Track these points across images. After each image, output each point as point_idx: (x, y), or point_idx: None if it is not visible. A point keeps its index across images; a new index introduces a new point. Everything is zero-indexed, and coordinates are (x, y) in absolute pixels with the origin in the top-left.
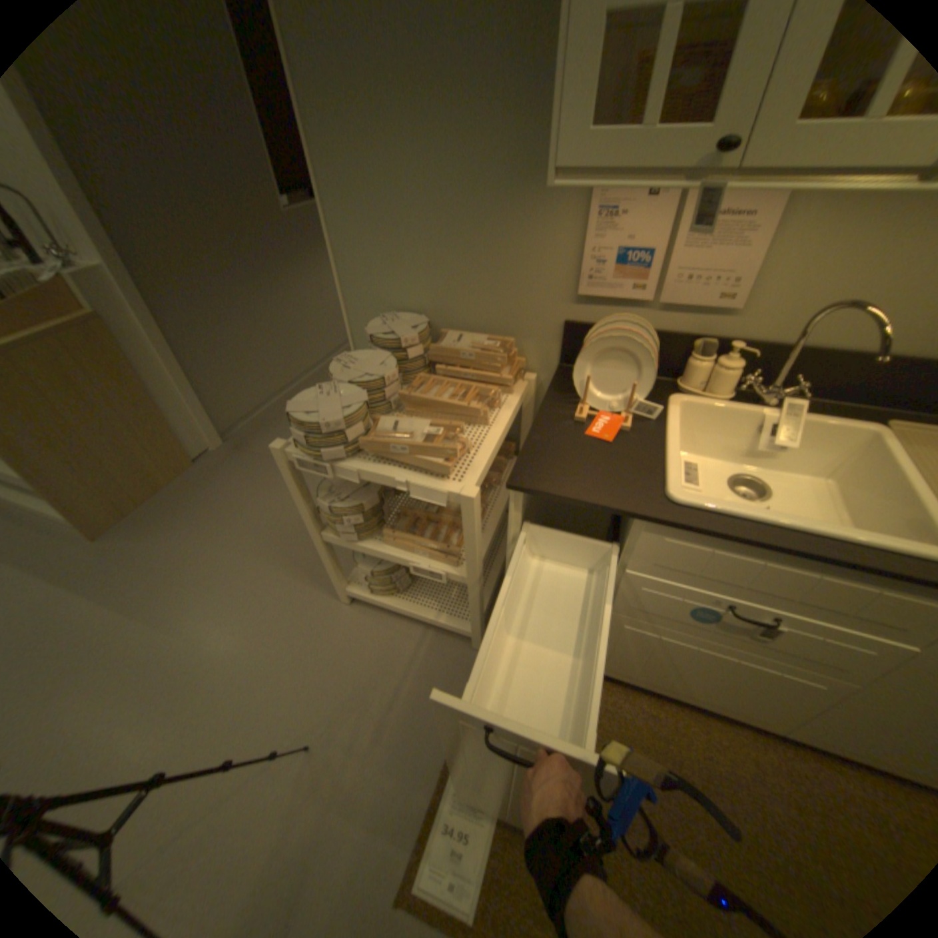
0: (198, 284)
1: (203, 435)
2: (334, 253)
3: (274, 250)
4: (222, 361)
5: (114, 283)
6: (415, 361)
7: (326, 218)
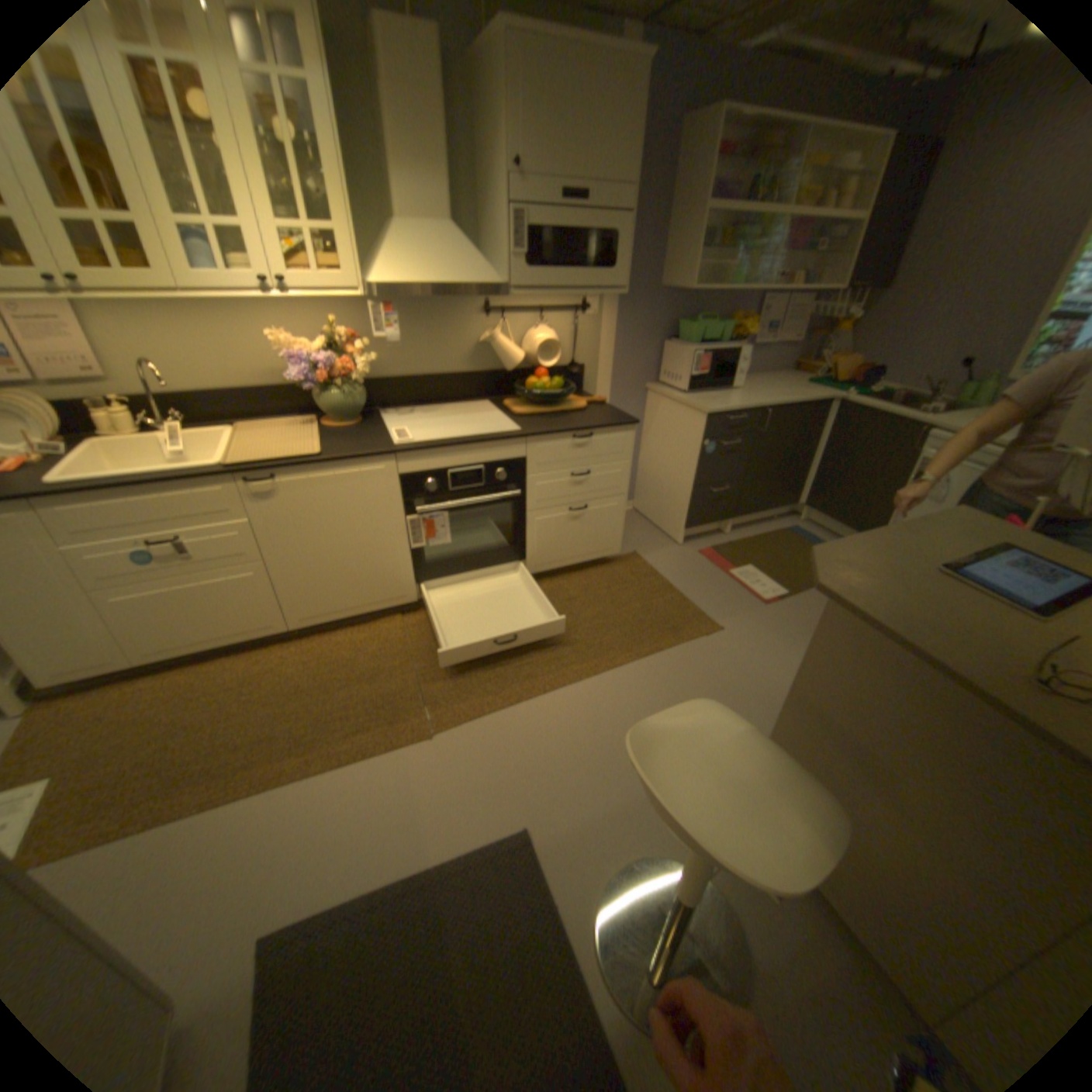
0: None
1: None
2: None
3: None
4: None
5: None
6: None
7: None
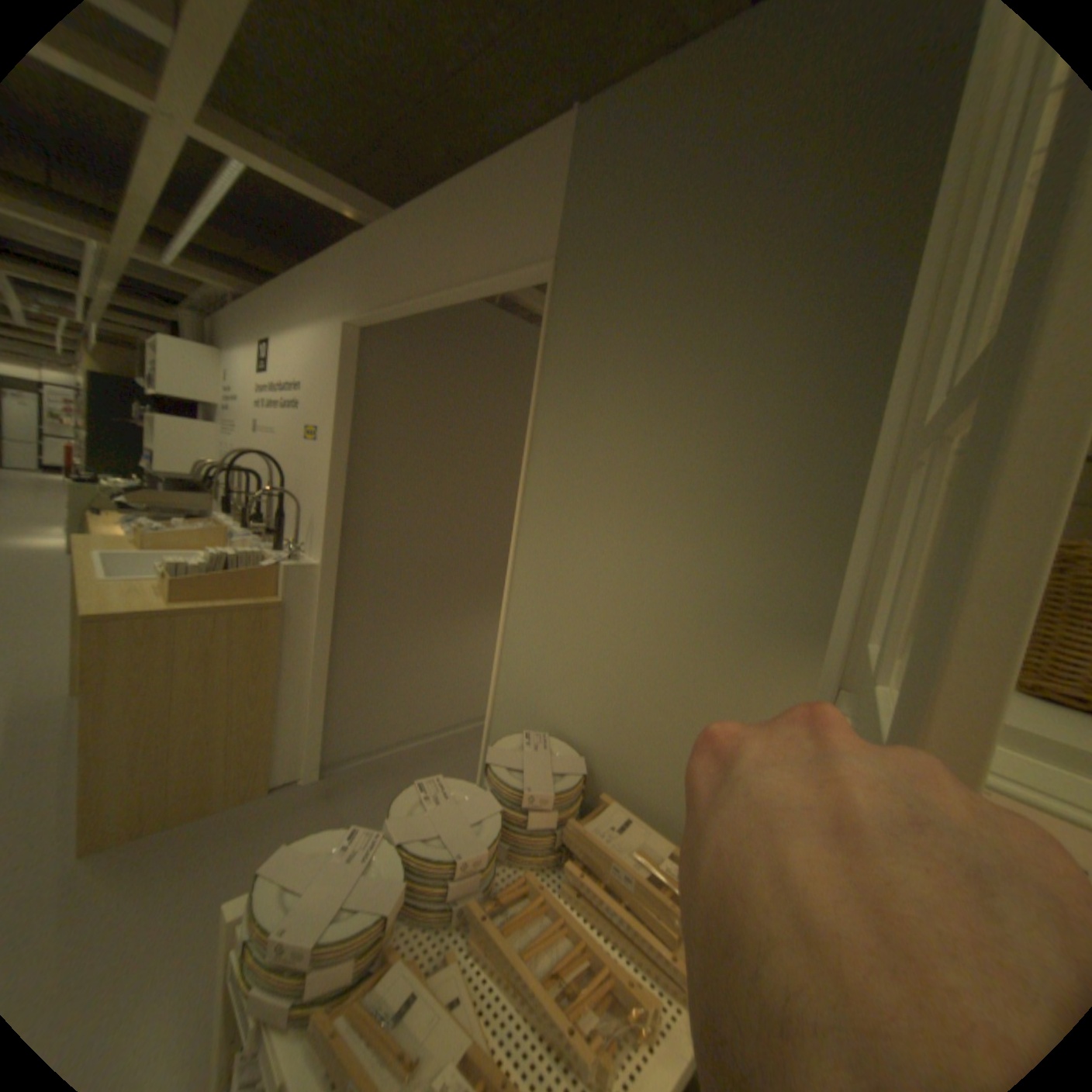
0: (398, 600)
1: (302, 759)
2: (504, 631)
3: (492, 589)
4: (375, 681)
5: (318, 580)
6: (533, 835)
7: (510, 594)
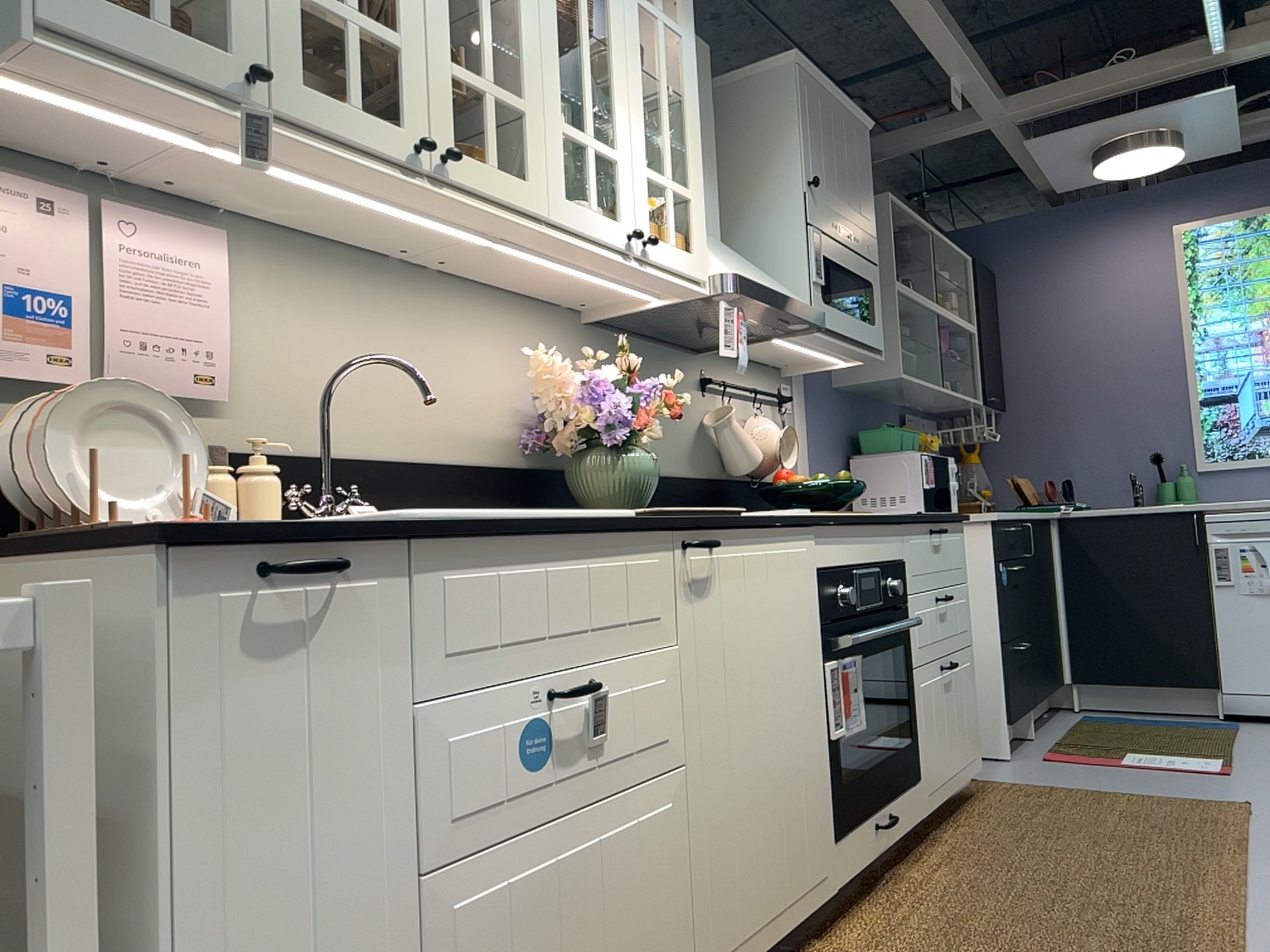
0: None
1: None
2: None
3: None
4: None
5: None
6: None
7: None
